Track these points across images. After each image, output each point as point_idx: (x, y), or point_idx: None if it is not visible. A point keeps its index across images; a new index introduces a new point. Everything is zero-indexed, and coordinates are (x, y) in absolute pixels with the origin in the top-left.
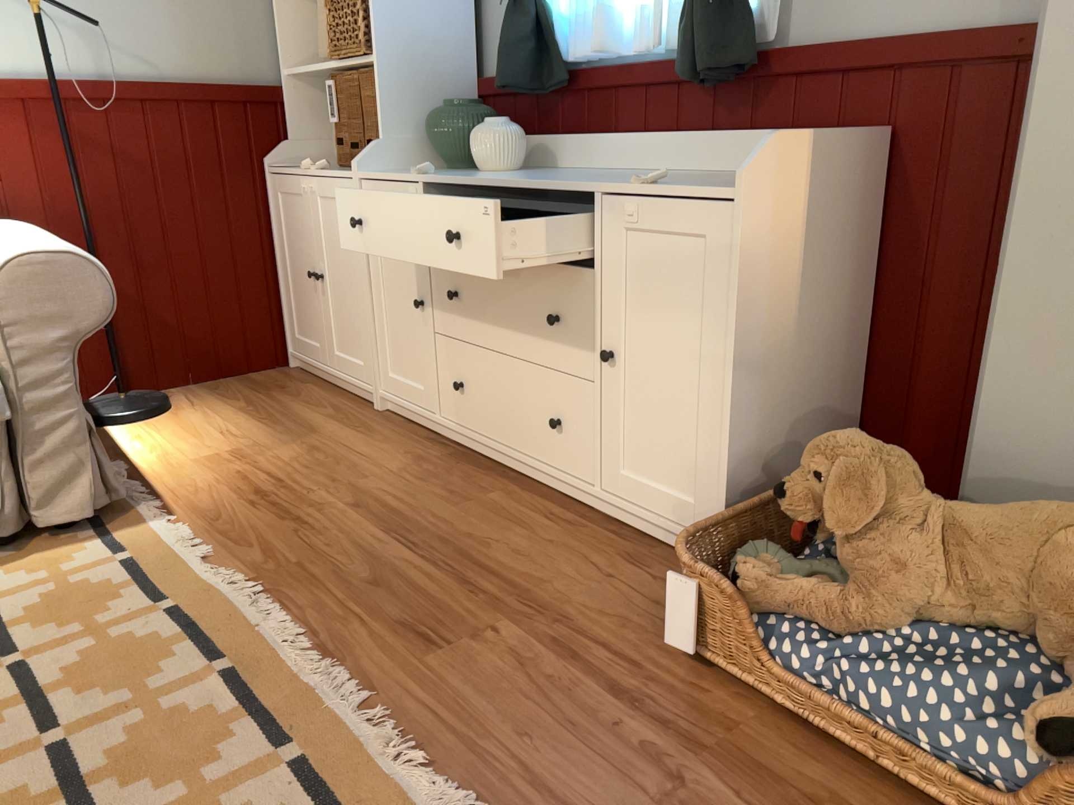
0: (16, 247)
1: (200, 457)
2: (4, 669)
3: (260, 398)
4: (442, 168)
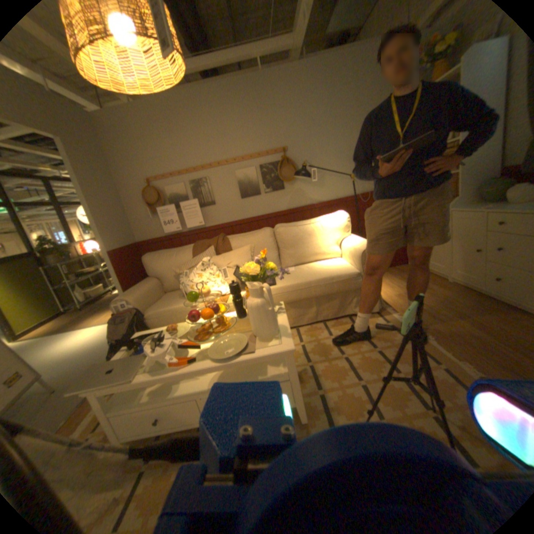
0: (361, 243)
1: (396, 294)
2: (377, 352)
3: (404, 275)
4: (484, 201)
